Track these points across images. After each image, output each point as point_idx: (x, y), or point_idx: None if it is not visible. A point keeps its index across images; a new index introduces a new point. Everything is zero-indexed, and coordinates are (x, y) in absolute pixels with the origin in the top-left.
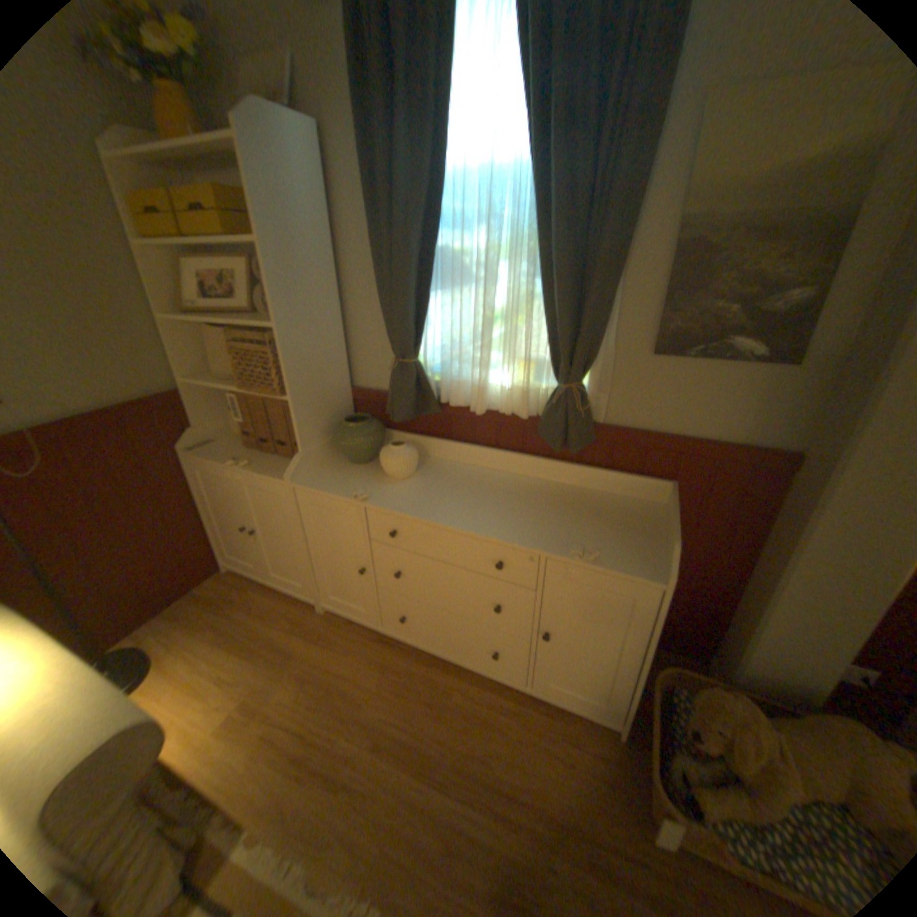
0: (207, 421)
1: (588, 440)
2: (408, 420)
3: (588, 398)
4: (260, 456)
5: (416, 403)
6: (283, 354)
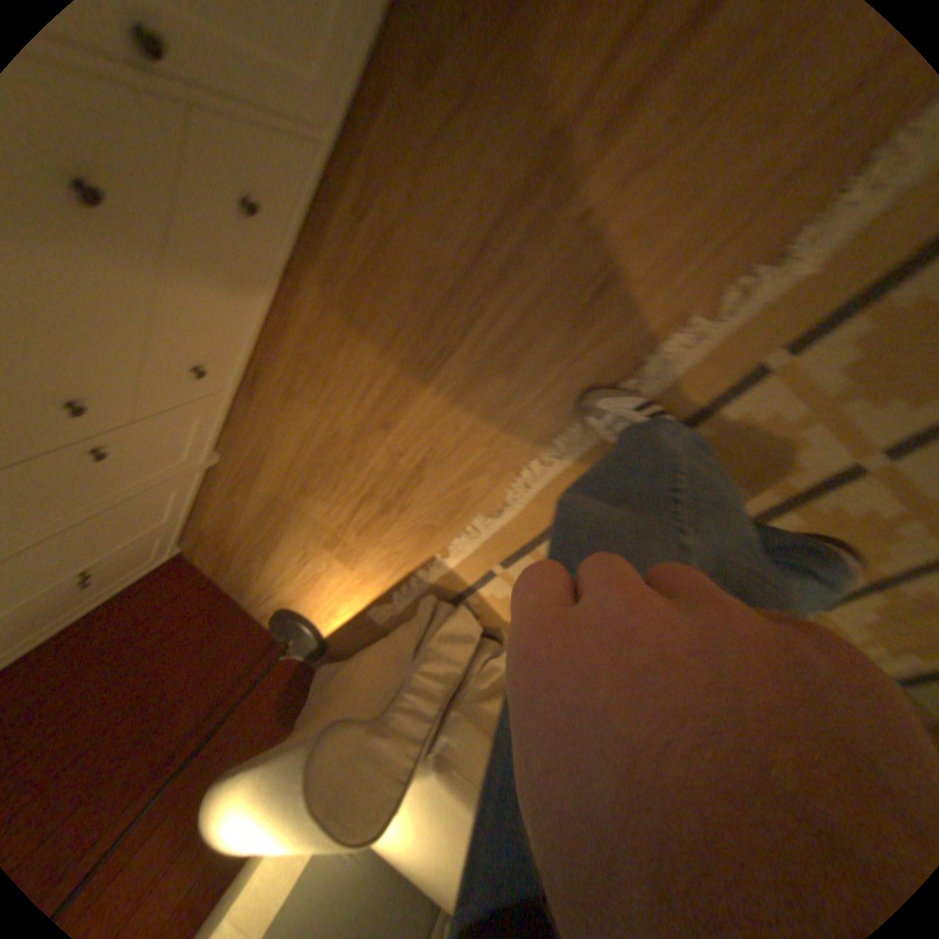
0: None
1: None
2: None
3: None
4: None
5: None
6: None
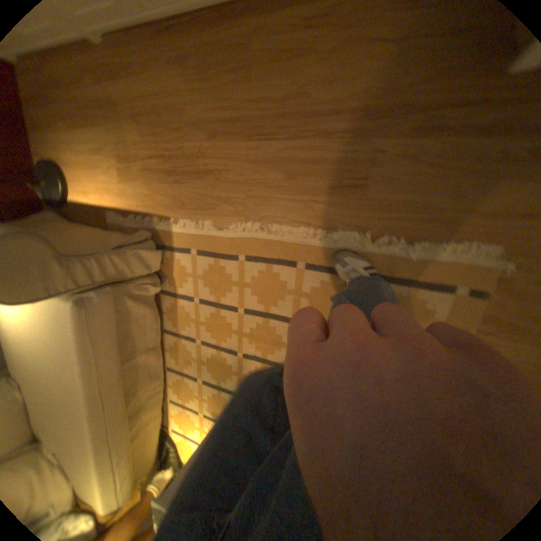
0: None
1: None
2: None
3: None
4: None
5: None
6: None
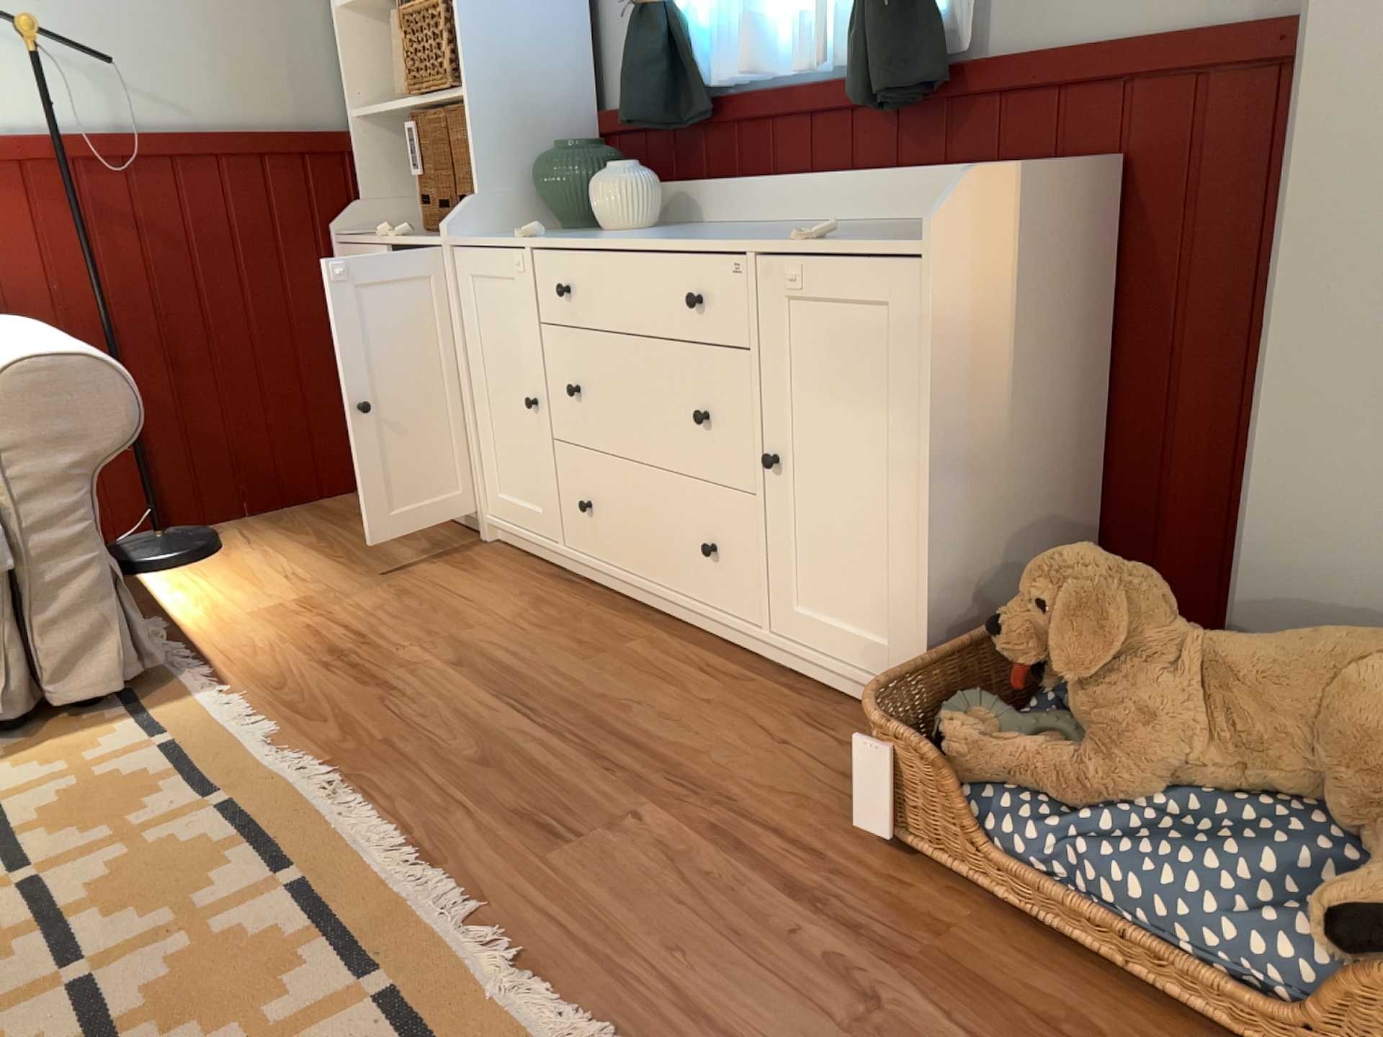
0: (385, 200)
1: (912, 74)
2: (646, 128)
3: (942, 9)
4: (435, 236)
5: (661, 91)
6: (458, 10)
